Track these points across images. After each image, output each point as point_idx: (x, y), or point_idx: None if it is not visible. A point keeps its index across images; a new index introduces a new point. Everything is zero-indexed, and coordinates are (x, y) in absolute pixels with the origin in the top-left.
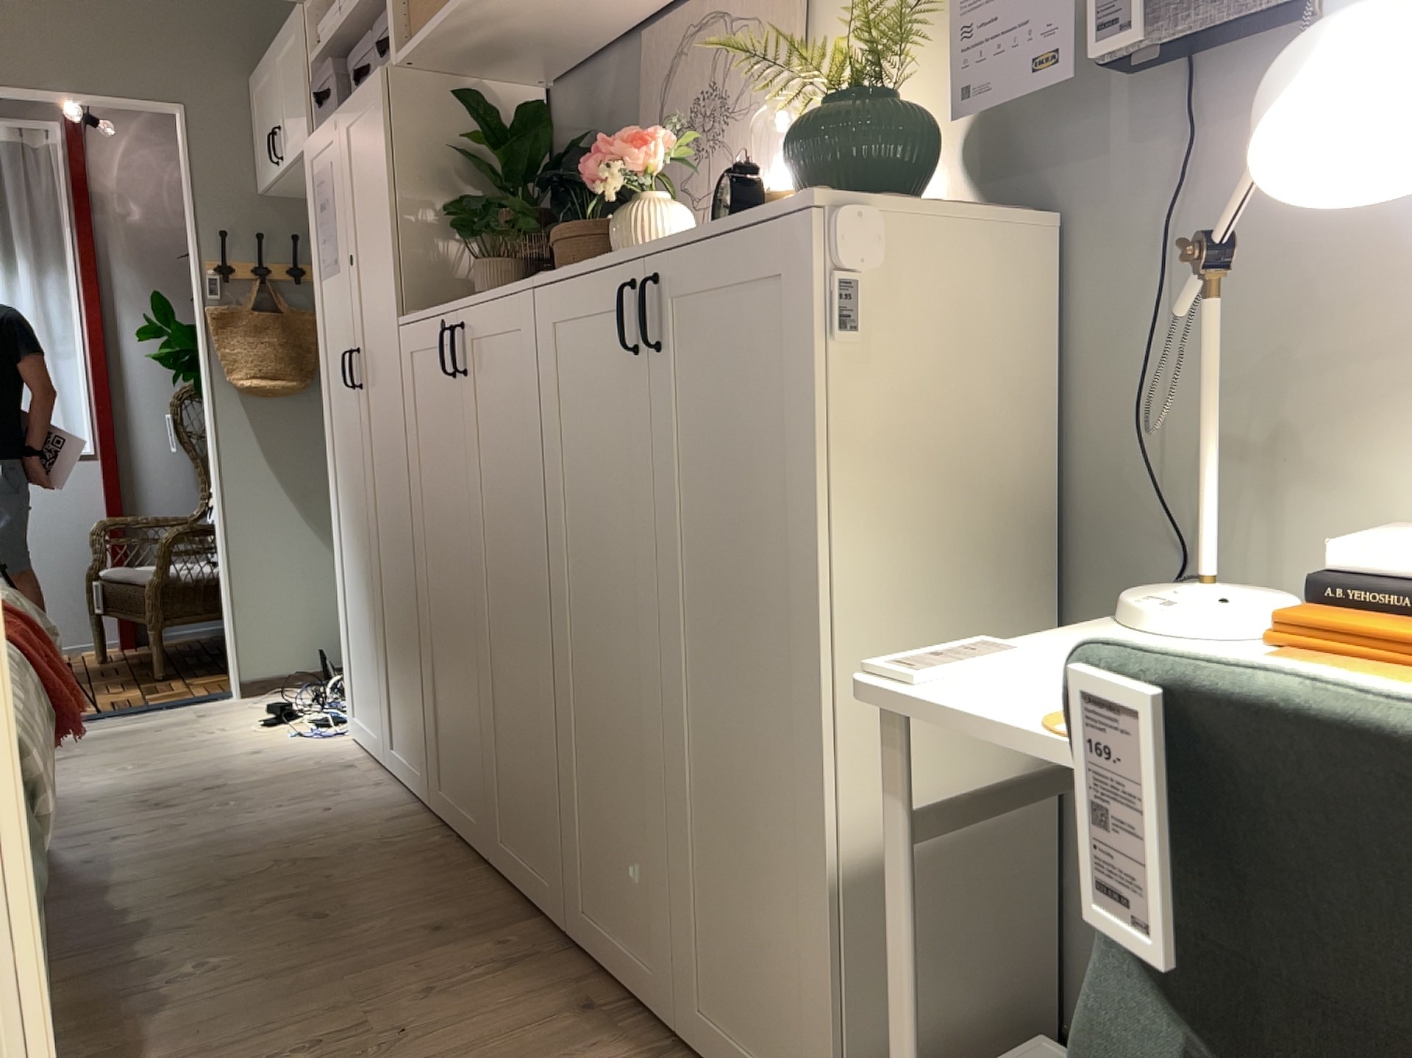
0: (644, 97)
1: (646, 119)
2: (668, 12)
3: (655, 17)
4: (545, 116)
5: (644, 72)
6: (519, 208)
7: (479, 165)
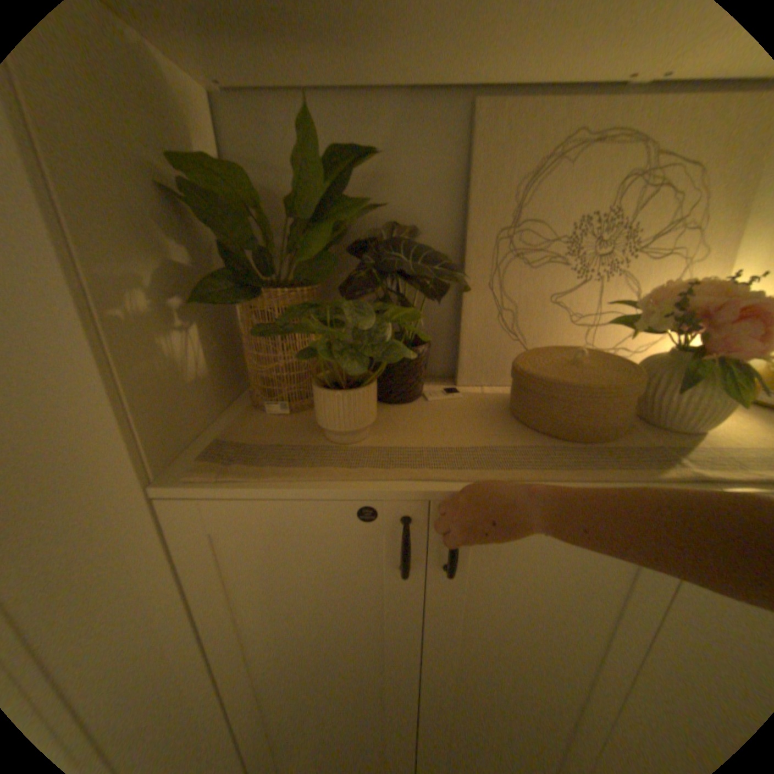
0: (478, 179)
1: (488, 209)
2: (520, 87)
3: (520, 87)
4: (345, 164)
5: (481, 150)
6: (400, 313)
7: (192, 204)
